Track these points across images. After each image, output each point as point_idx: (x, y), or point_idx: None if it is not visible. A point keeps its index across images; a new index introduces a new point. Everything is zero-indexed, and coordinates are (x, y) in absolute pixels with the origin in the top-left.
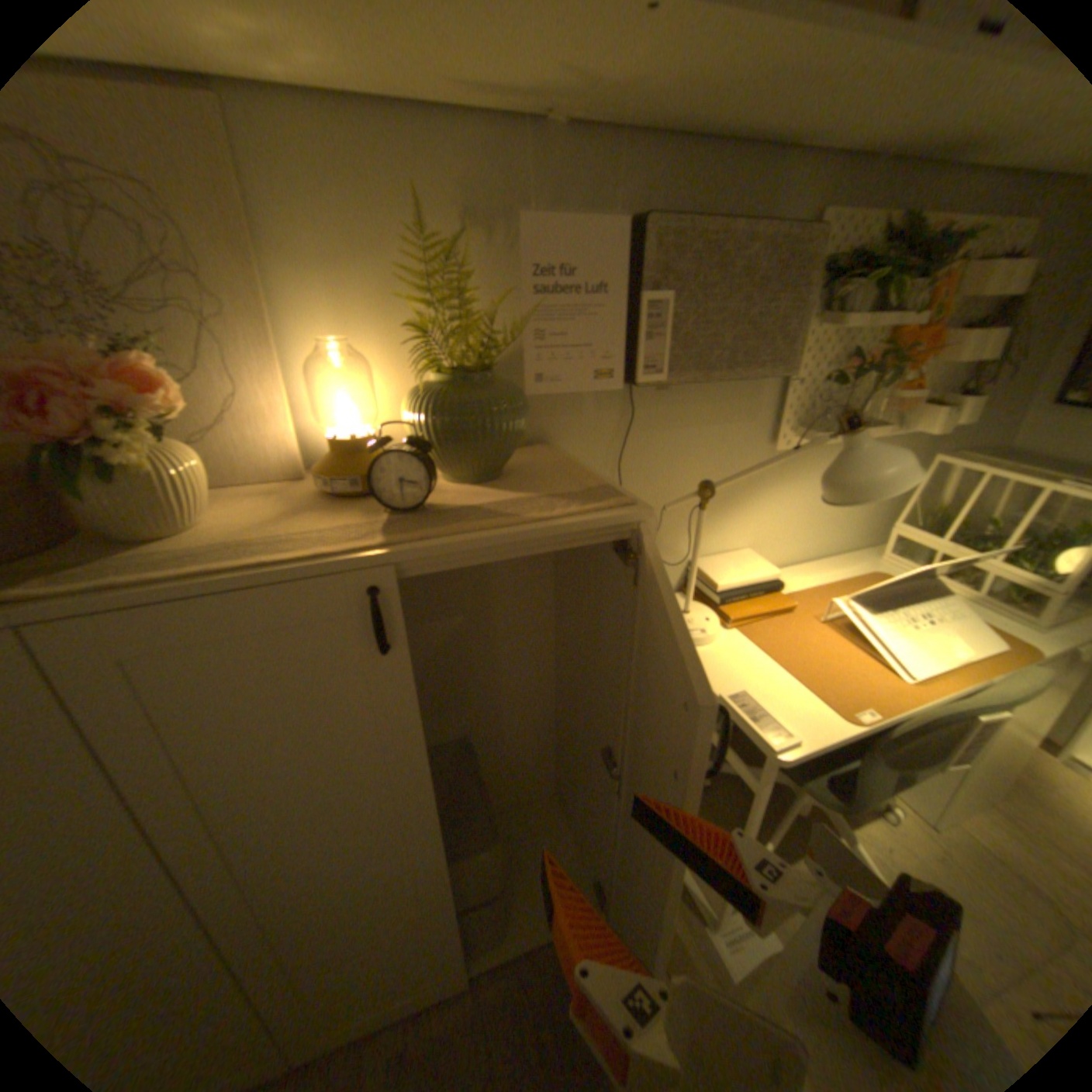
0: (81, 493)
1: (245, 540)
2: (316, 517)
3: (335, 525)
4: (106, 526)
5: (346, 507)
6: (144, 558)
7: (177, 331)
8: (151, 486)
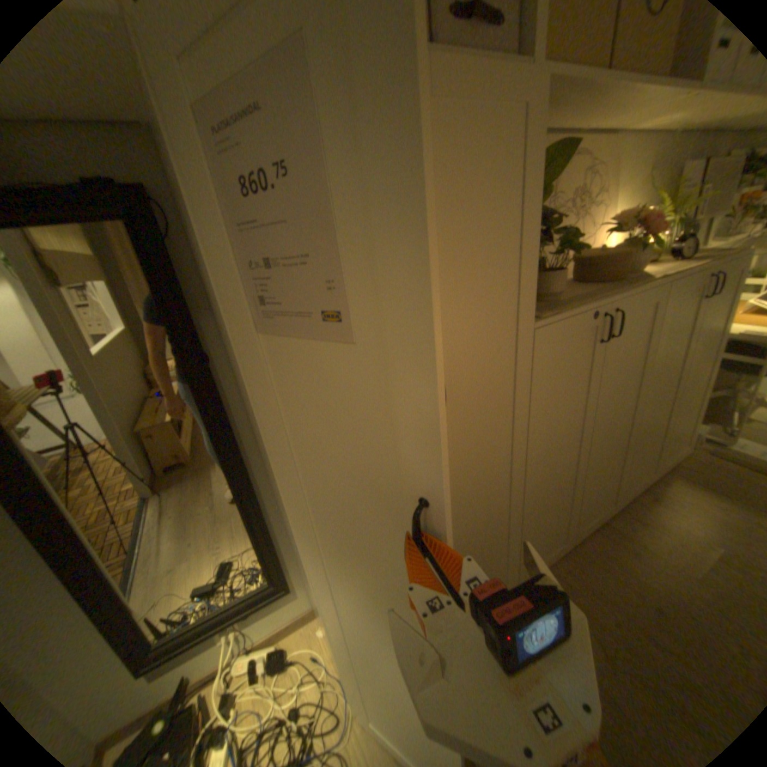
0: (641, 256)
1: (675, 267)
2: (669, 264)
3: (683, 263)
4: (637, 268)
5: (667, 263)
6: (664, 271)
7: (603, 214)
8: (652, 253)
